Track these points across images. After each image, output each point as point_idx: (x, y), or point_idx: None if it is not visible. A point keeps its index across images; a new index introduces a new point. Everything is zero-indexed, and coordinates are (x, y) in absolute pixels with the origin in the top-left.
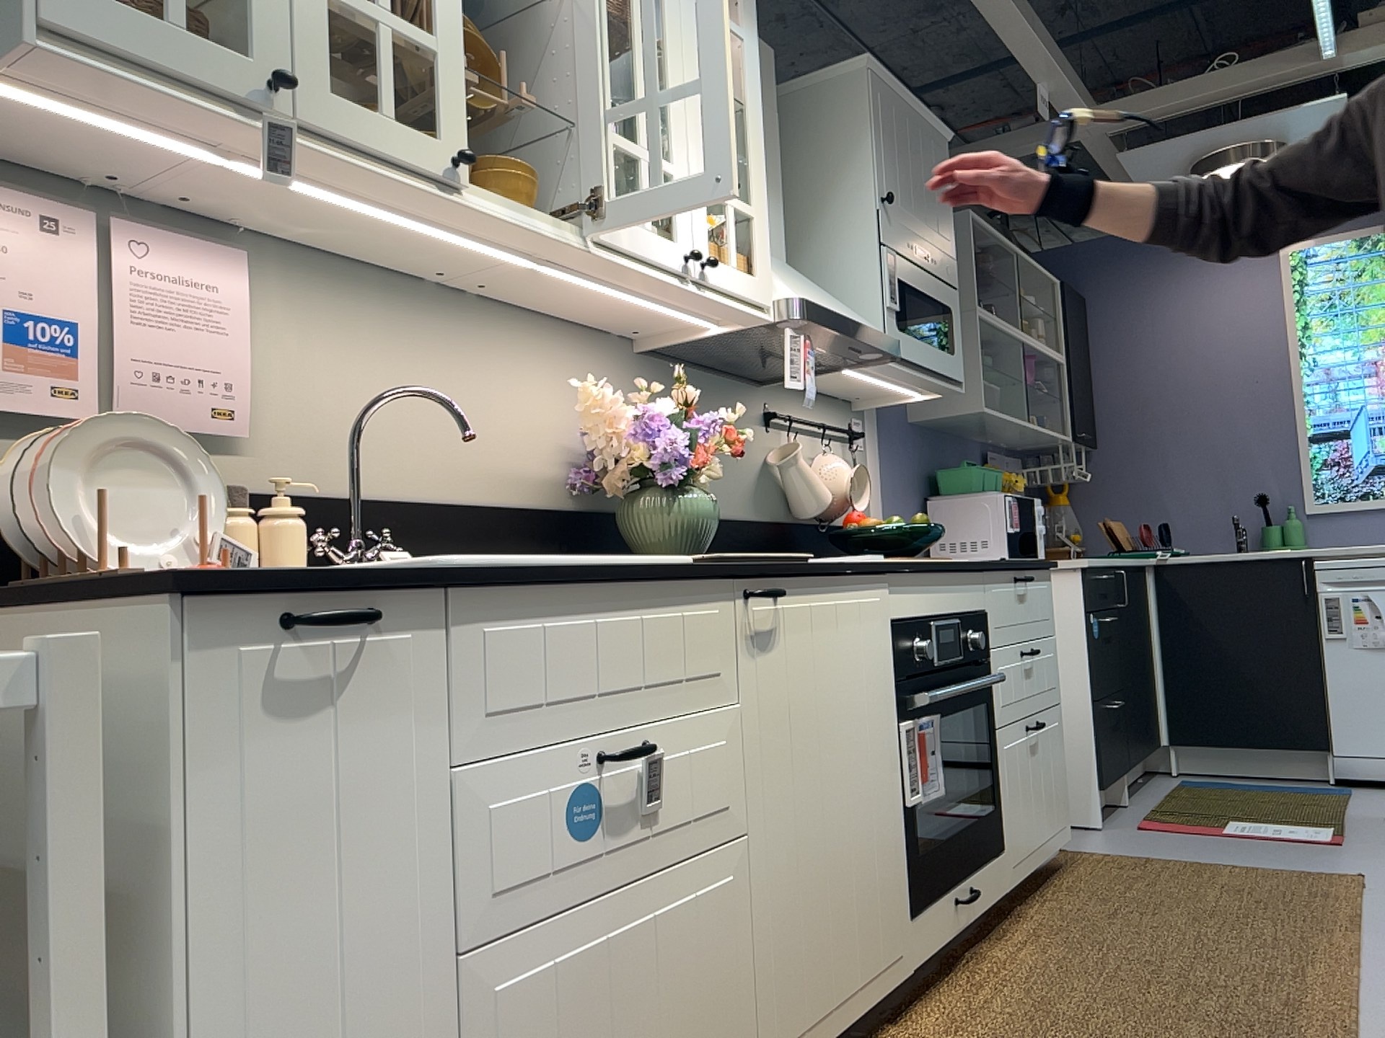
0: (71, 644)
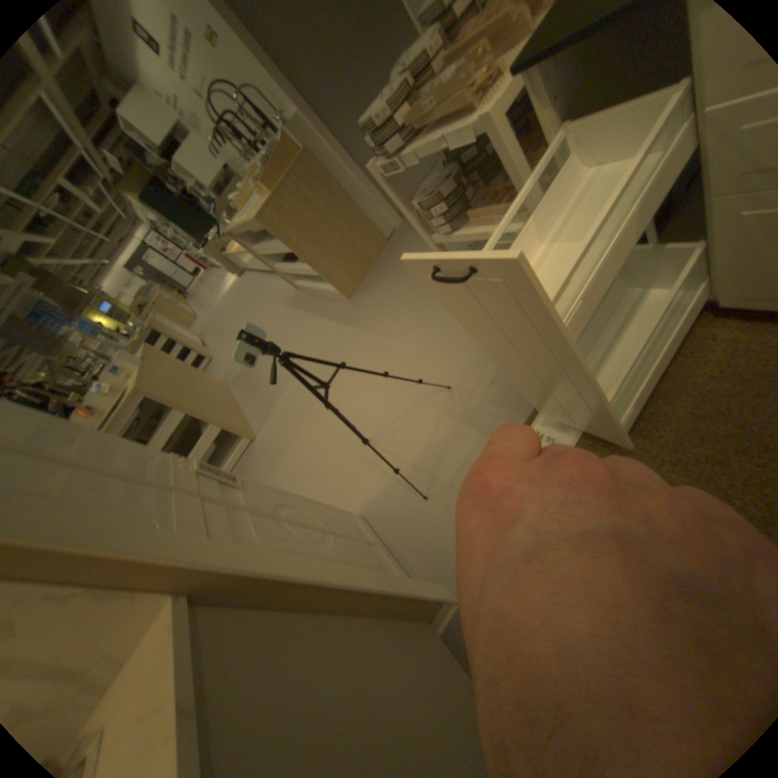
0: (495, 109)
